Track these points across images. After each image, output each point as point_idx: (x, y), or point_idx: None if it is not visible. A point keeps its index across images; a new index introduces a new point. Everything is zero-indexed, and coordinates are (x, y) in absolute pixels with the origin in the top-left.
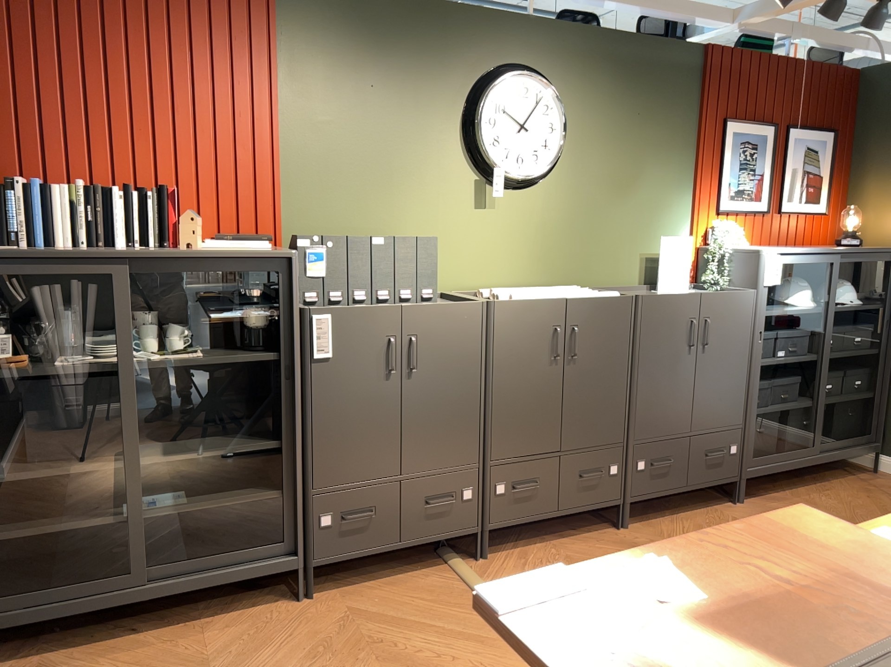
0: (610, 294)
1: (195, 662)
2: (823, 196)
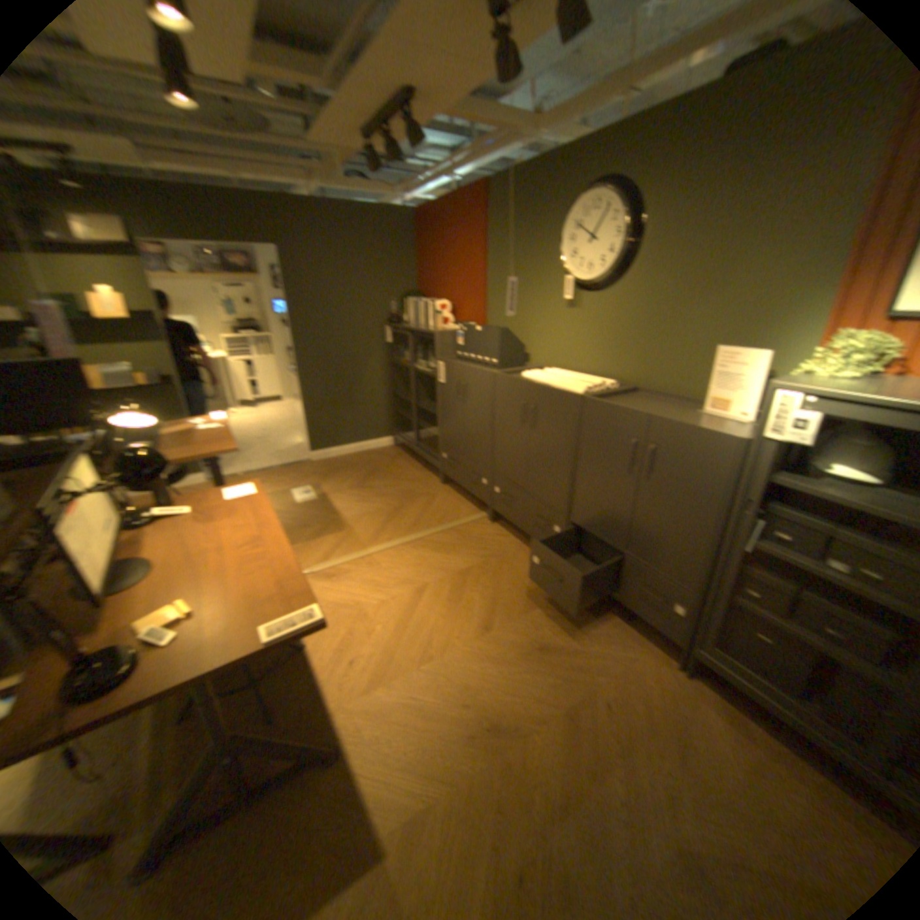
0: (575, 389)
1: (401, 473)
2: None
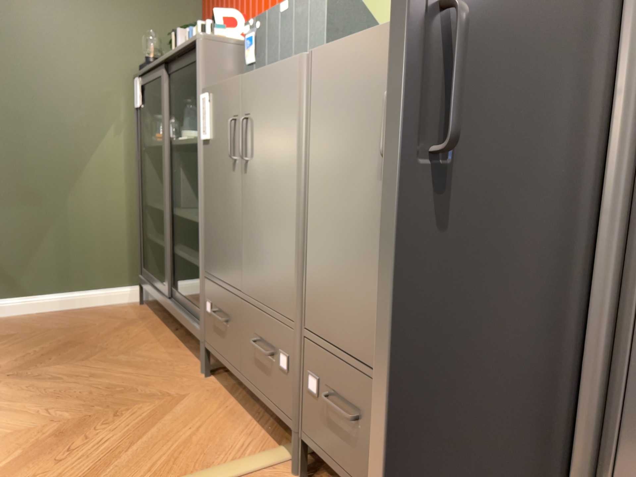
0: None
1: (127, 351)
2: None
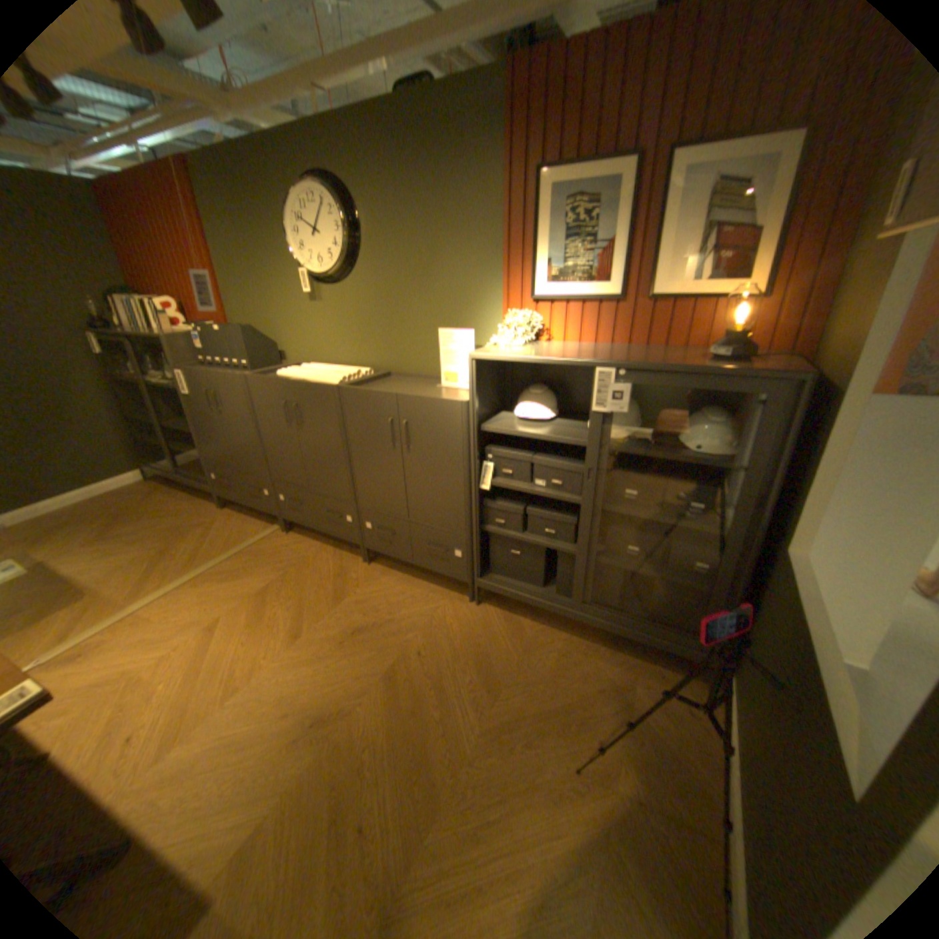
0: (332, 382)
1: (163, 510)
2: (762, 262)
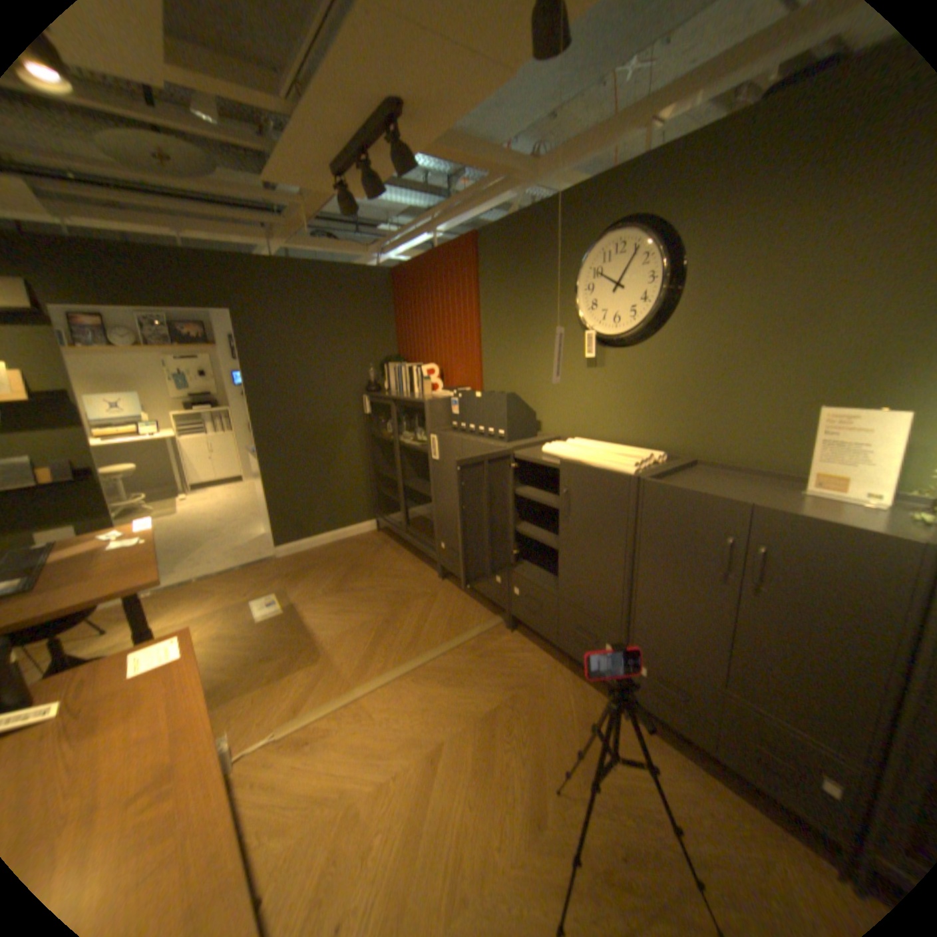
0: (624, 468)
1: (391, 569)
2: None
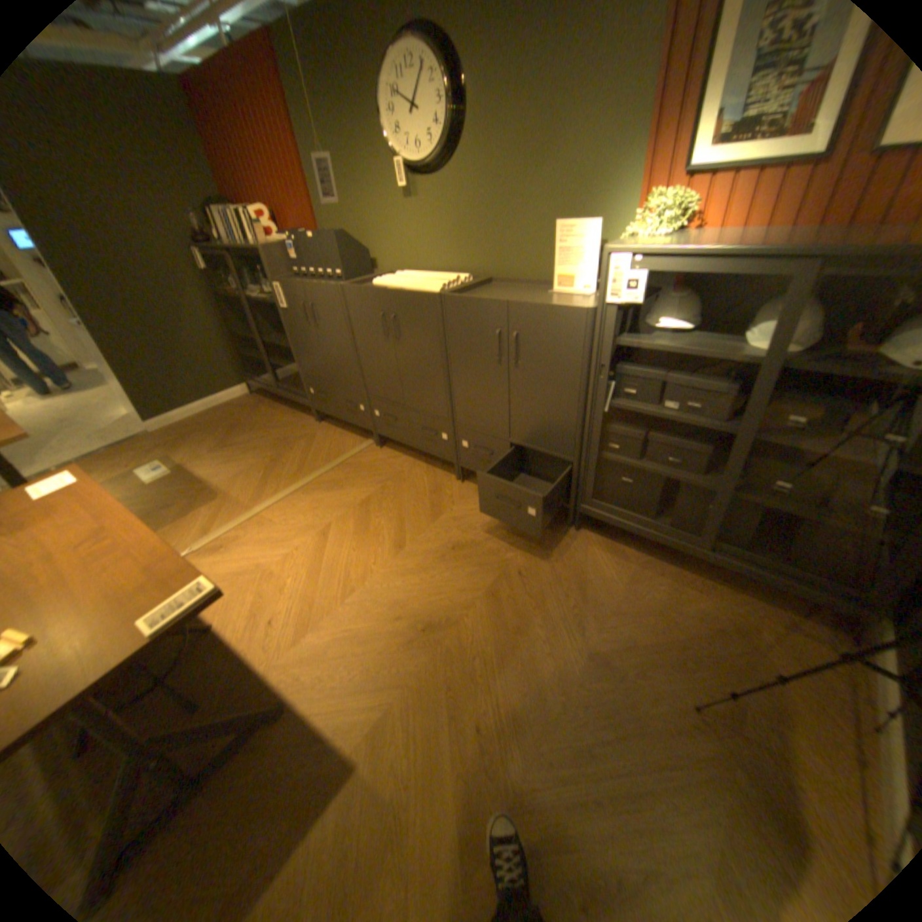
0: (432, 289)
1: (269, 421)
2: None
